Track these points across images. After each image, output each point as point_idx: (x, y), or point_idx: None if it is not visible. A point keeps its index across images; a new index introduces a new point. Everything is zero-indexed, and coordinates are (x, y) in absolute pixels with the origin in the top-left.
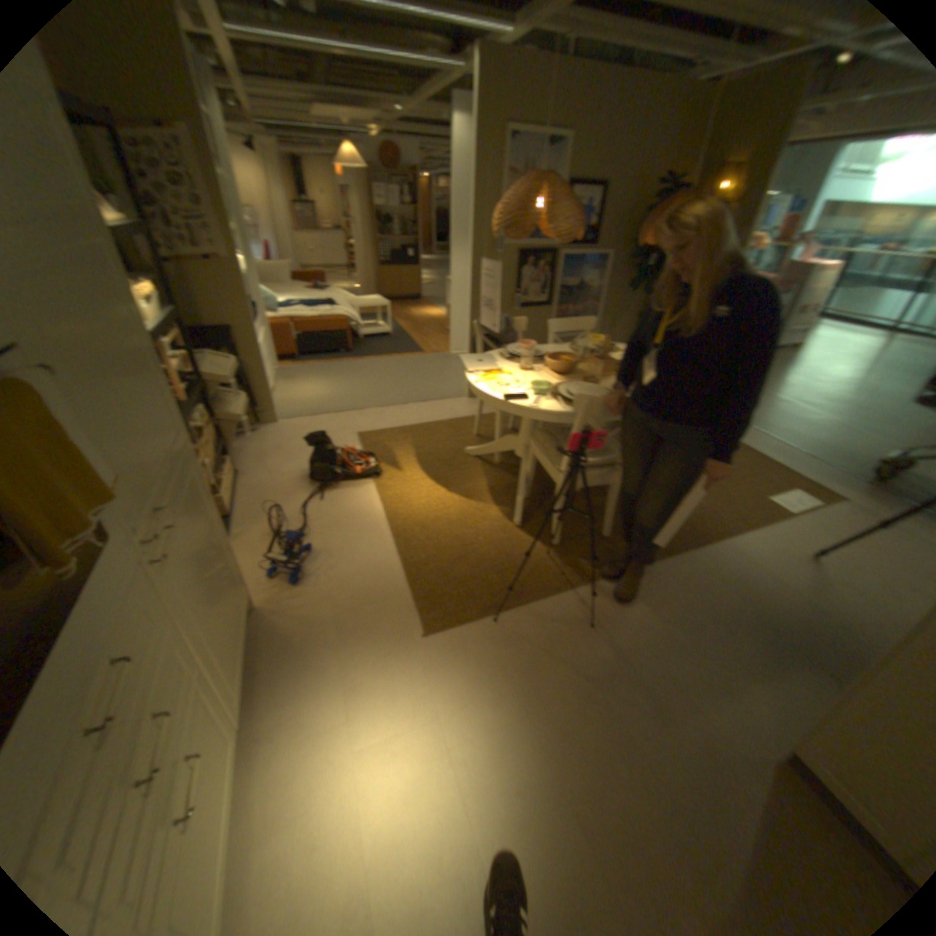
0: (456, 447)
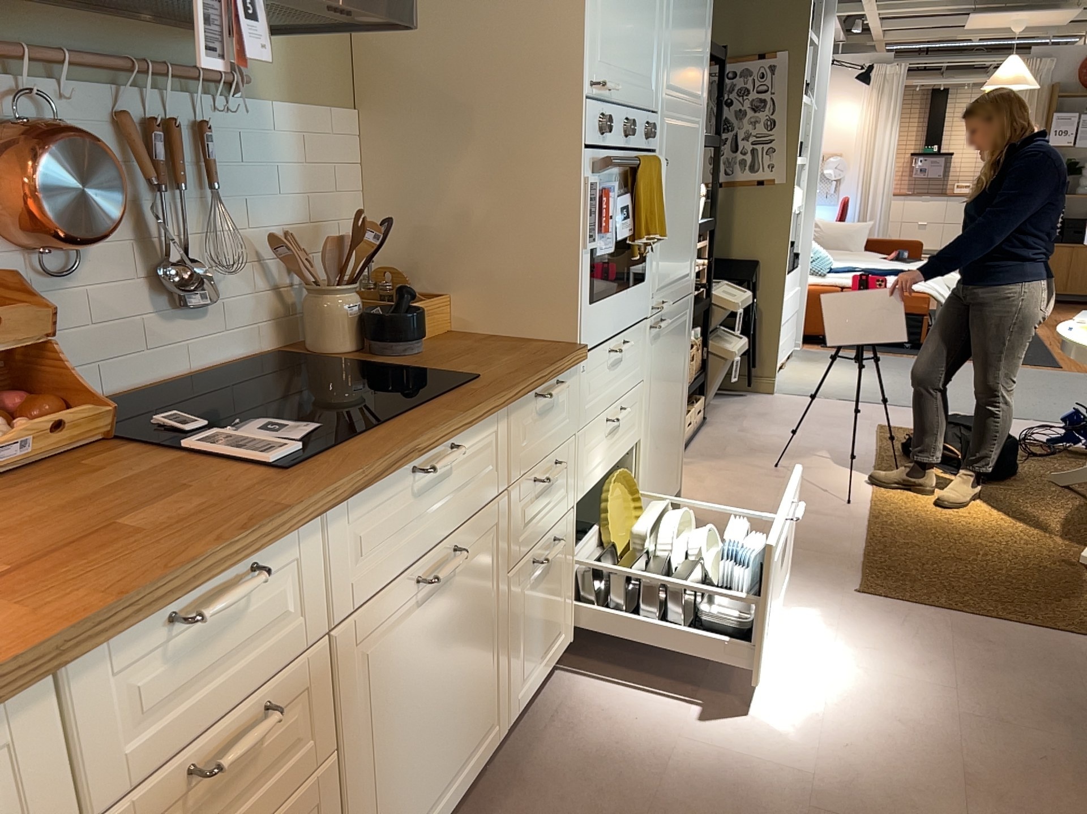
0: (1038, 470)
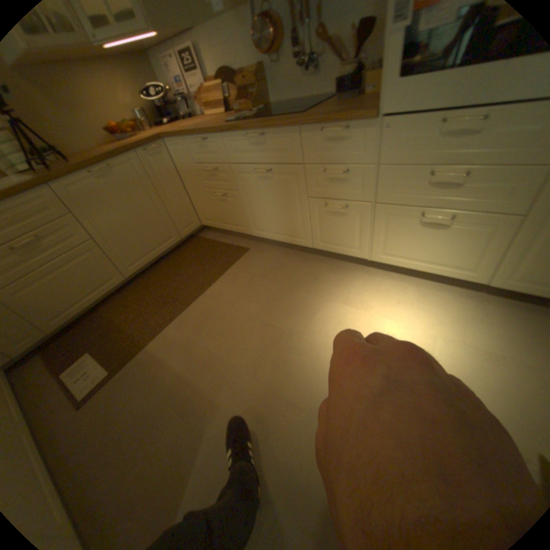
0: None
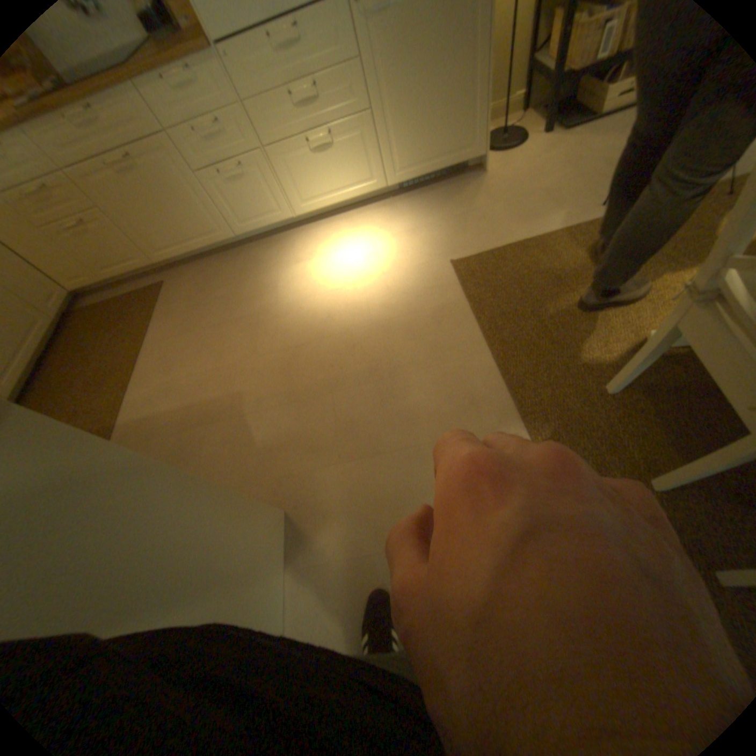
0: None
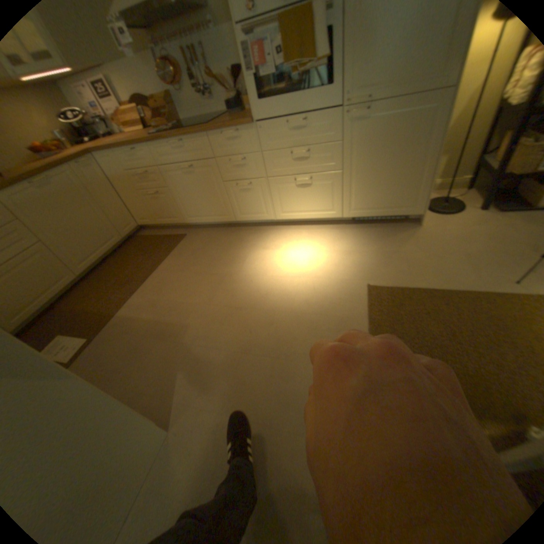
0: None
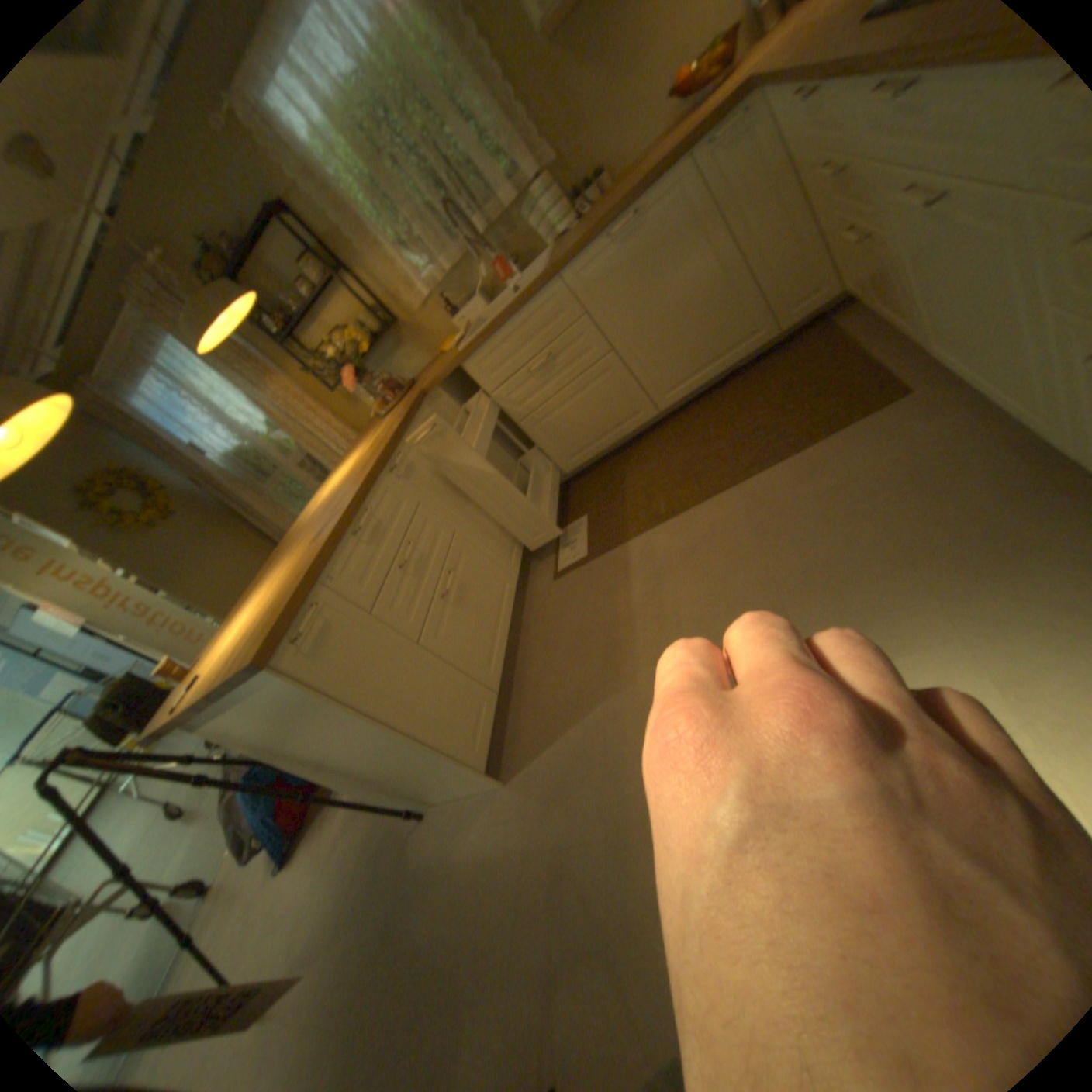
0: None
